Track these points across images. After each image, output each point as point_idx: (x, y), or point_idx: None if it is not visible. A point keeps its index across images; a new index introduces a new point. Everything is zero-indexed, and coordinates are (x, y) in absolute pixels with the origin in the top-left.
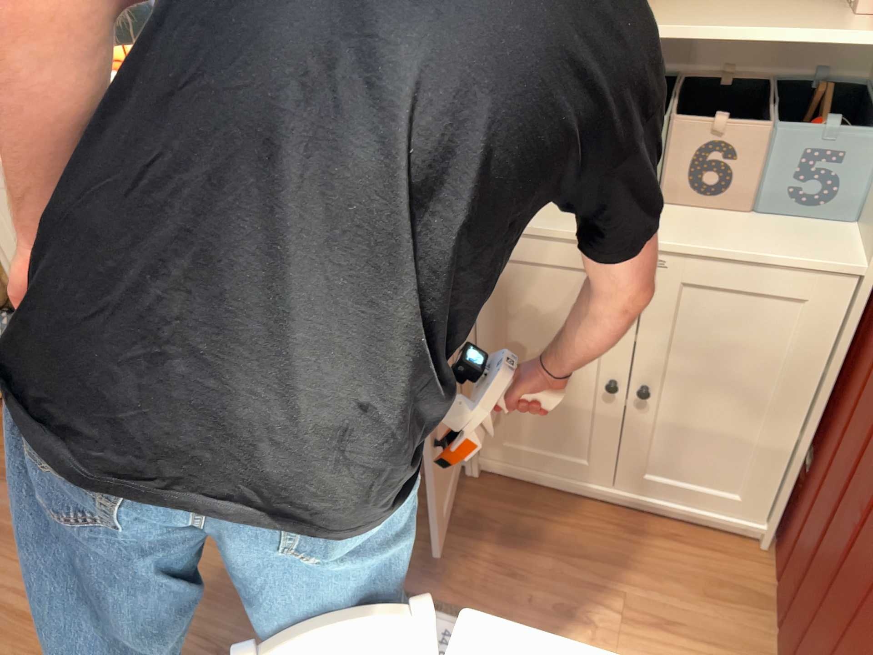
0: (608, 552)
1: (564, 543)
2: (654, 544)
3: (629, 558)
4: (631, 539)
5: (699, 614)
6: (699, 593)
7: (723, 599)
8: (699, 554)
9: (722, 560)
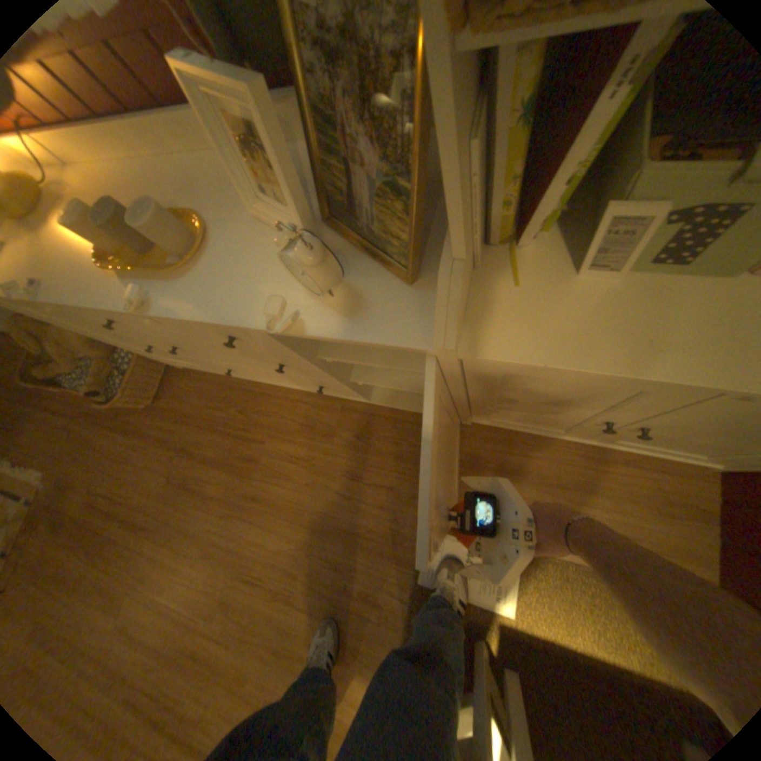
0: (578, 487)
1: (543, 480)
2: (616, 477)
3: (597, 490)
4: (597, 474)
5: (655, 537)
6: (655, 519)
7: (676, 523)
8: (655, 483)
9: (676, 487)
